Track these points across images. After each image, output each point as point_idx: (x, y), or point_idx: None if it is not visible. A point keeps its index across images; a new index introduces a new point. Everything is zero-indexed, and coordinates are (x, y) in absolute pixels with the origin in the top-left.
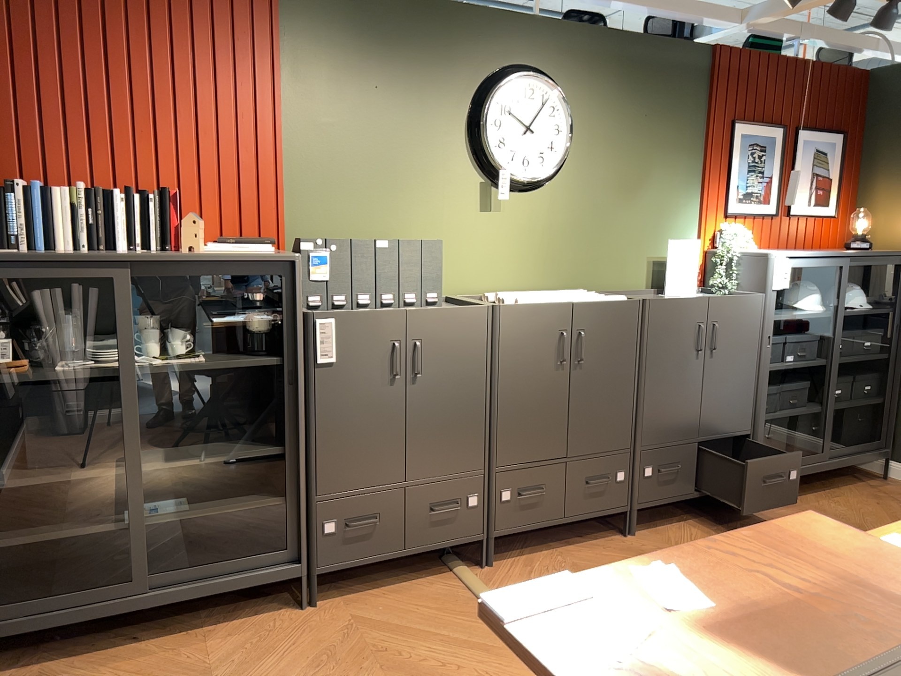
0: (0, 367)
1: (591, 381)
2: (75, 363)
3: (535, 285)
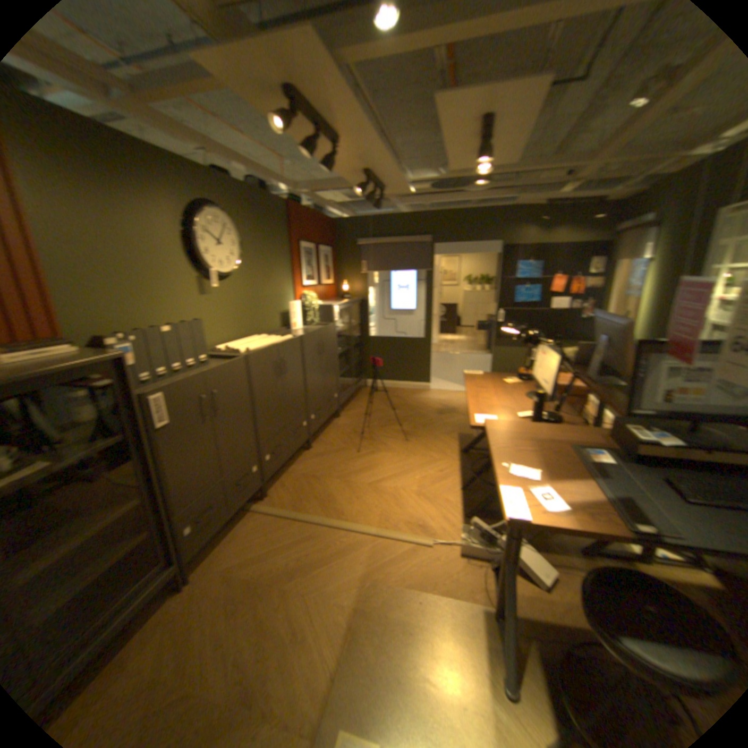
0: None
1: (288, 383)
2: None
3: (234, 336)
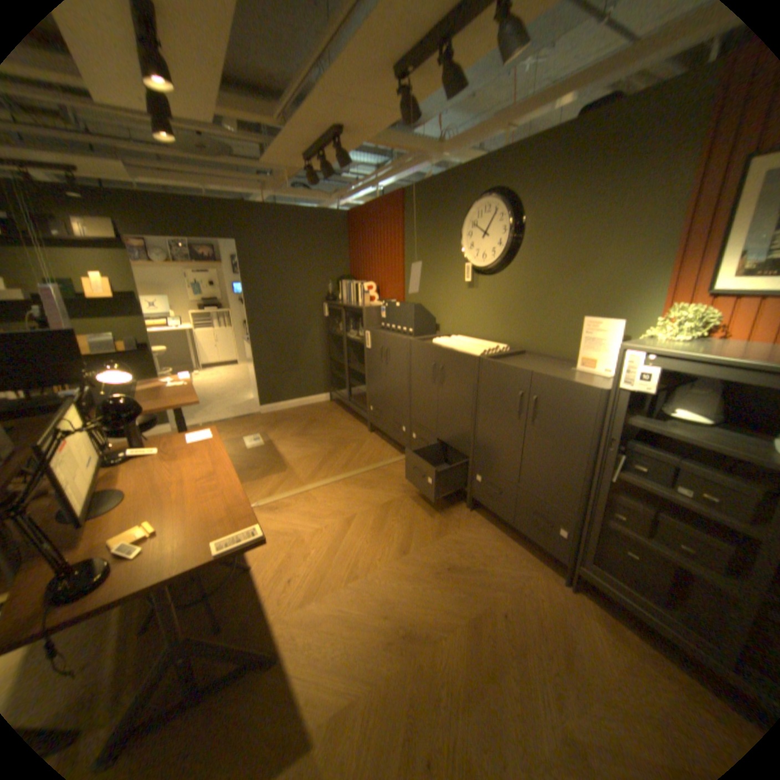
0: (340, 331)
1: (447, 398)
2: (348, 334)
3: (494, 338)
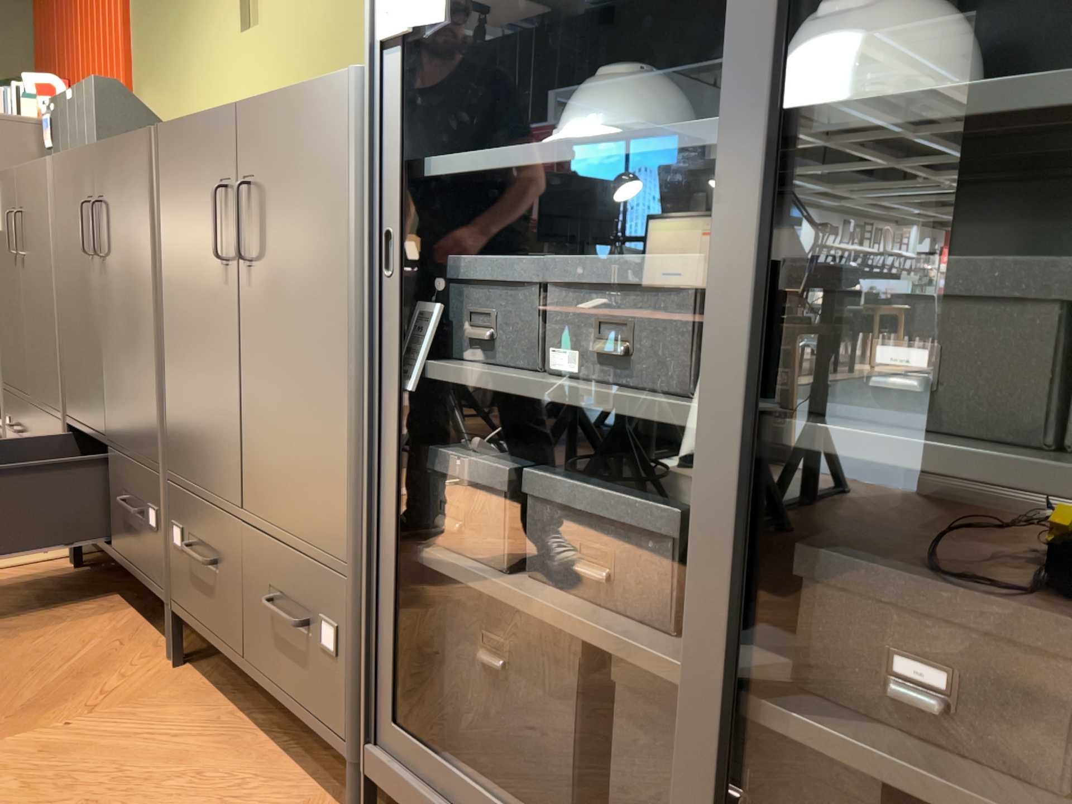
0: None
1: (114, 300)
2: None
3: None
